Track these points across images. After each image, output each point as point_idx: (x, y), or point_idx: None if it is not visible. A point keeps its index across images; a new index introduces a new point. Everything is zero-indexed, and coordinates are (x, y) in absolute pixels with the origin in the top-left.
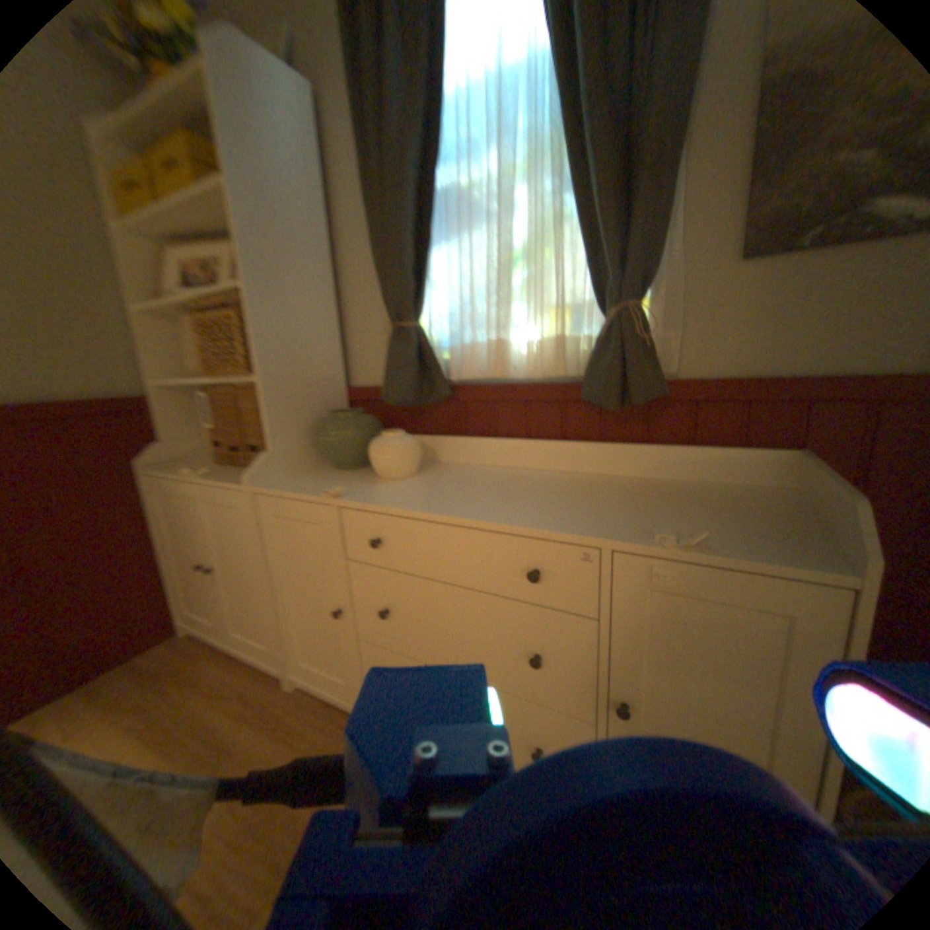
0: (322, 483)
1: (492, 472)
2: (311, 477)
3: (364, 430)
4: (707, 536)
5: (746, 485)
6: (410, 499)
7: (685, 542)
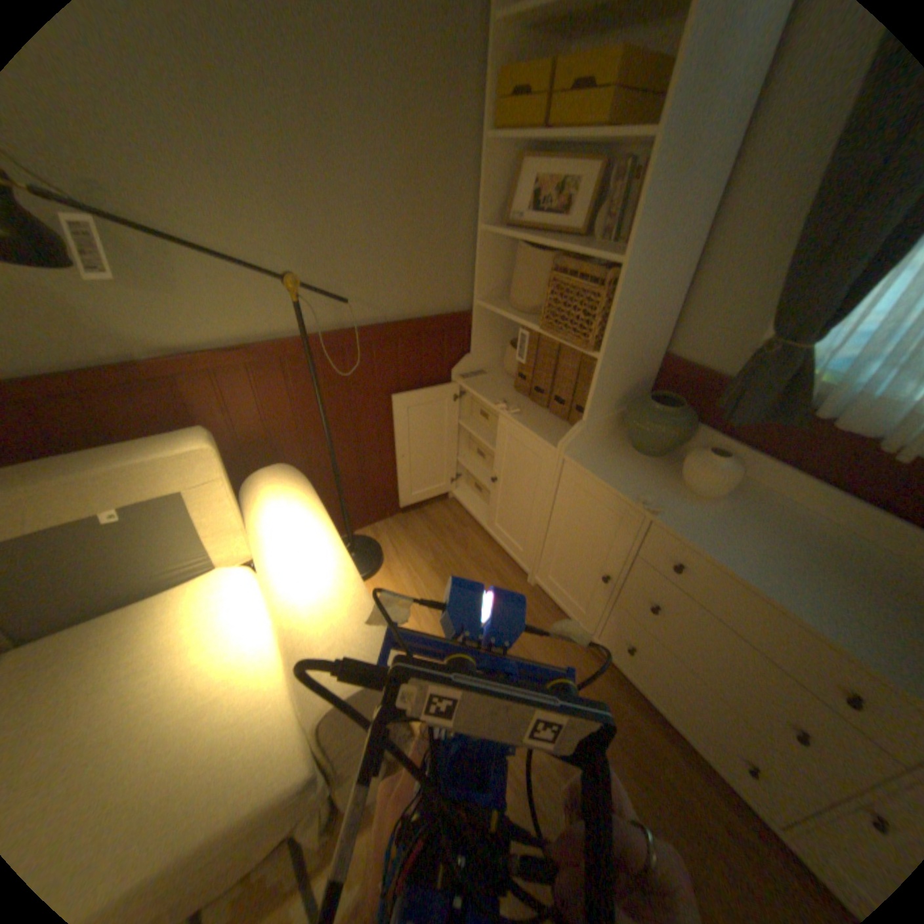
0: (627, 473)
1: (813, 524)
2: (610, 453)
3: (683, 431)
4: None
5: None
6: (728, 548)
7: None
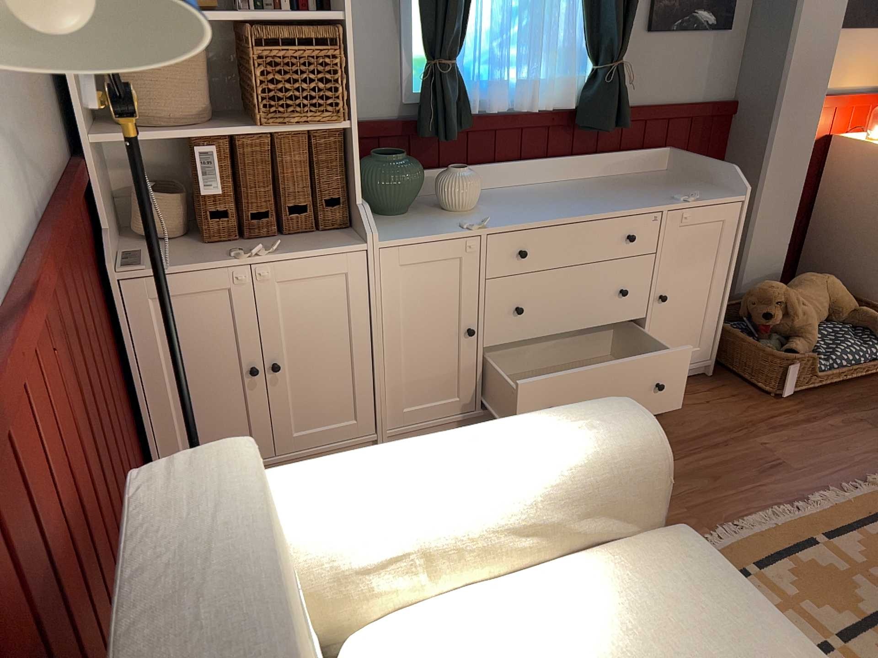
0: (423, 226)
1: (510, 192)
2: (387, 226)
3: (421, 169)
4: (697, 193)
5: (647, 172)
6: (528, 217)
7: (689, 199)
